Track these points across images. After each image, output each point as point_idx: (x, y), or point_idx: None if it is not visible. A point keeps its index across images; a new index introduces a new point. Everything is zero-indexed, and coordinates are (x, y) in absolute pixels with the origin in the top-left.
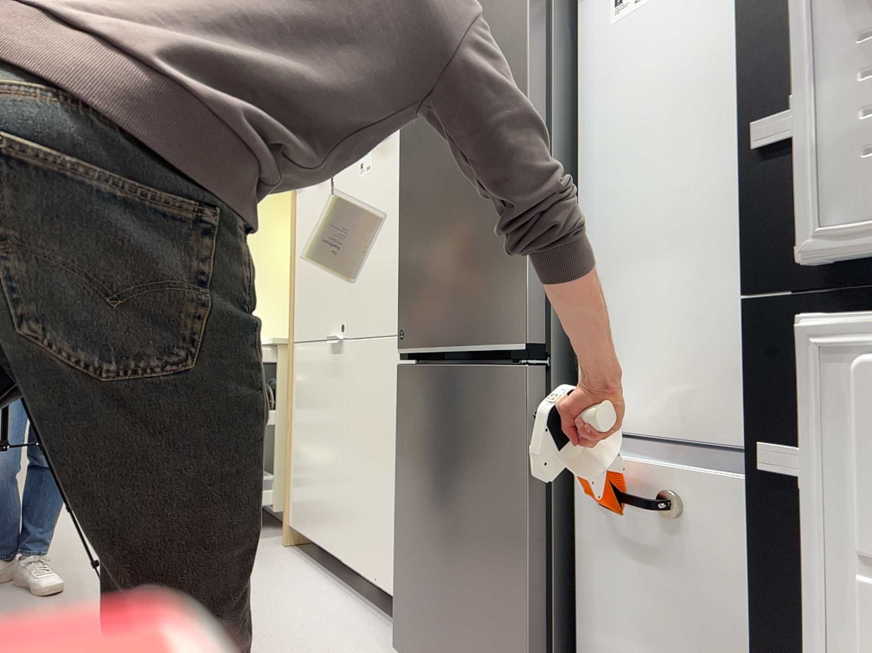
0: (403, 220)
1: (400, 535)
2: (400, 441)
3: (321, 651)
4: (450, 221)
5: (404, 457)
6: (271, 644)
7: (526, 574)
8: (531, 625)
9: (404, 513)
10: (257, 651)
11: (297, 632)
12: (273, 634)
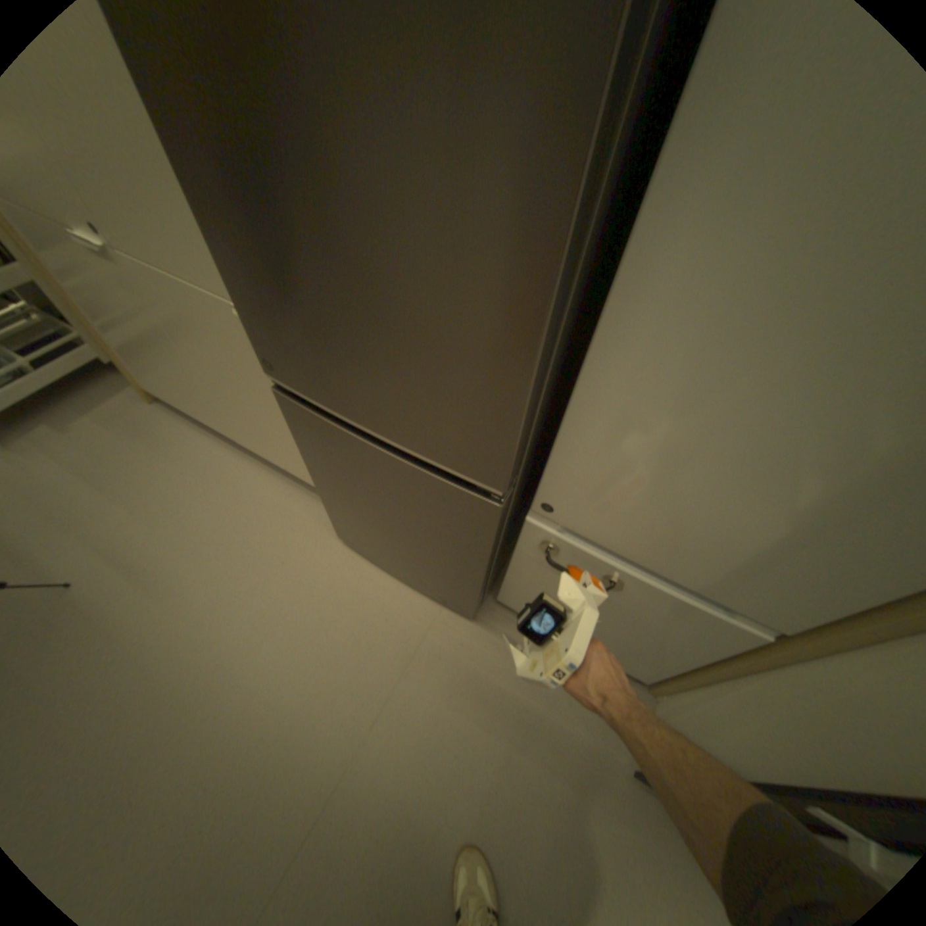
0: (190, 183)
1: (326, 495)
2: (304, 446)
3: (279, 545)
4: (337, 277)
5: (316, 461)
6: (235, 553)
7: (477, 576)
8: (477, 588)
9: (328, 489)
10: (229, 566)
11: (246, 529)
12: (228, 540)
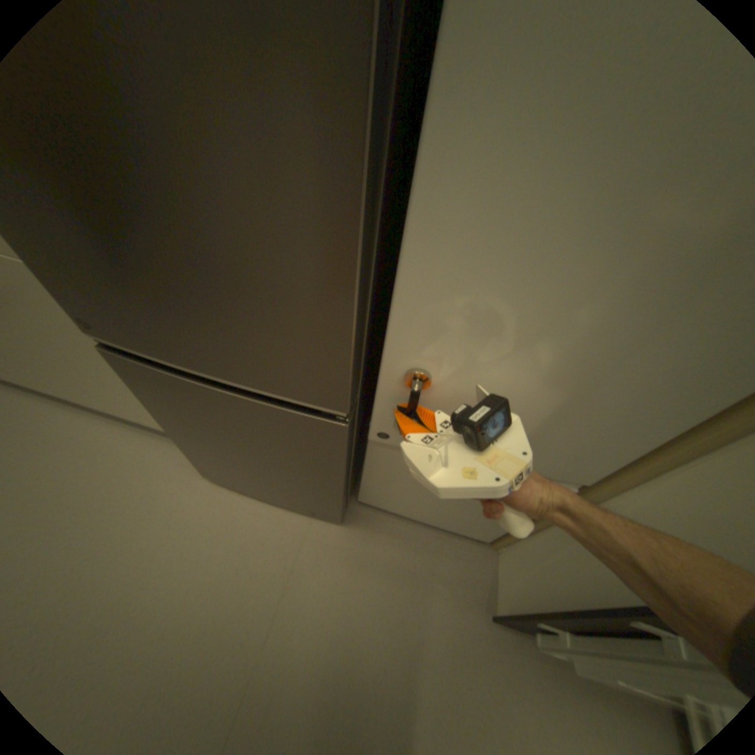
0: None
1: (182, 441)
2: (147, 400)
3: (143, 497)
4: (131, 220)
5: (162, 412)
6: (95, 515)
7: (337, 488)
8: (339, 497)
9: (181, 436)
10: (90, 529)
11: (104, 488)
12: (85, 503)
